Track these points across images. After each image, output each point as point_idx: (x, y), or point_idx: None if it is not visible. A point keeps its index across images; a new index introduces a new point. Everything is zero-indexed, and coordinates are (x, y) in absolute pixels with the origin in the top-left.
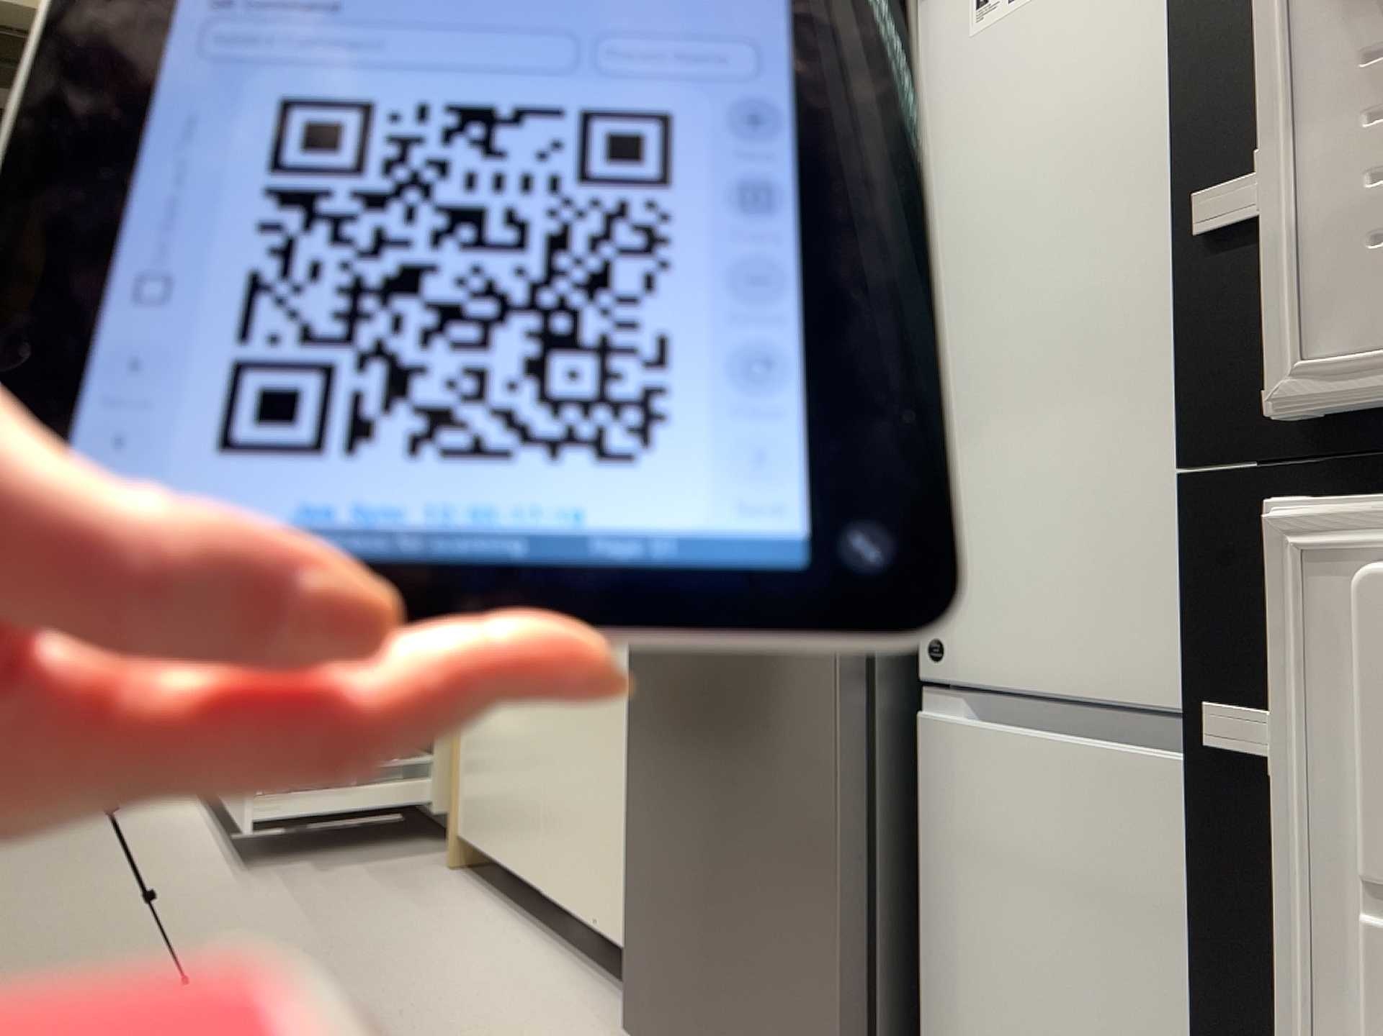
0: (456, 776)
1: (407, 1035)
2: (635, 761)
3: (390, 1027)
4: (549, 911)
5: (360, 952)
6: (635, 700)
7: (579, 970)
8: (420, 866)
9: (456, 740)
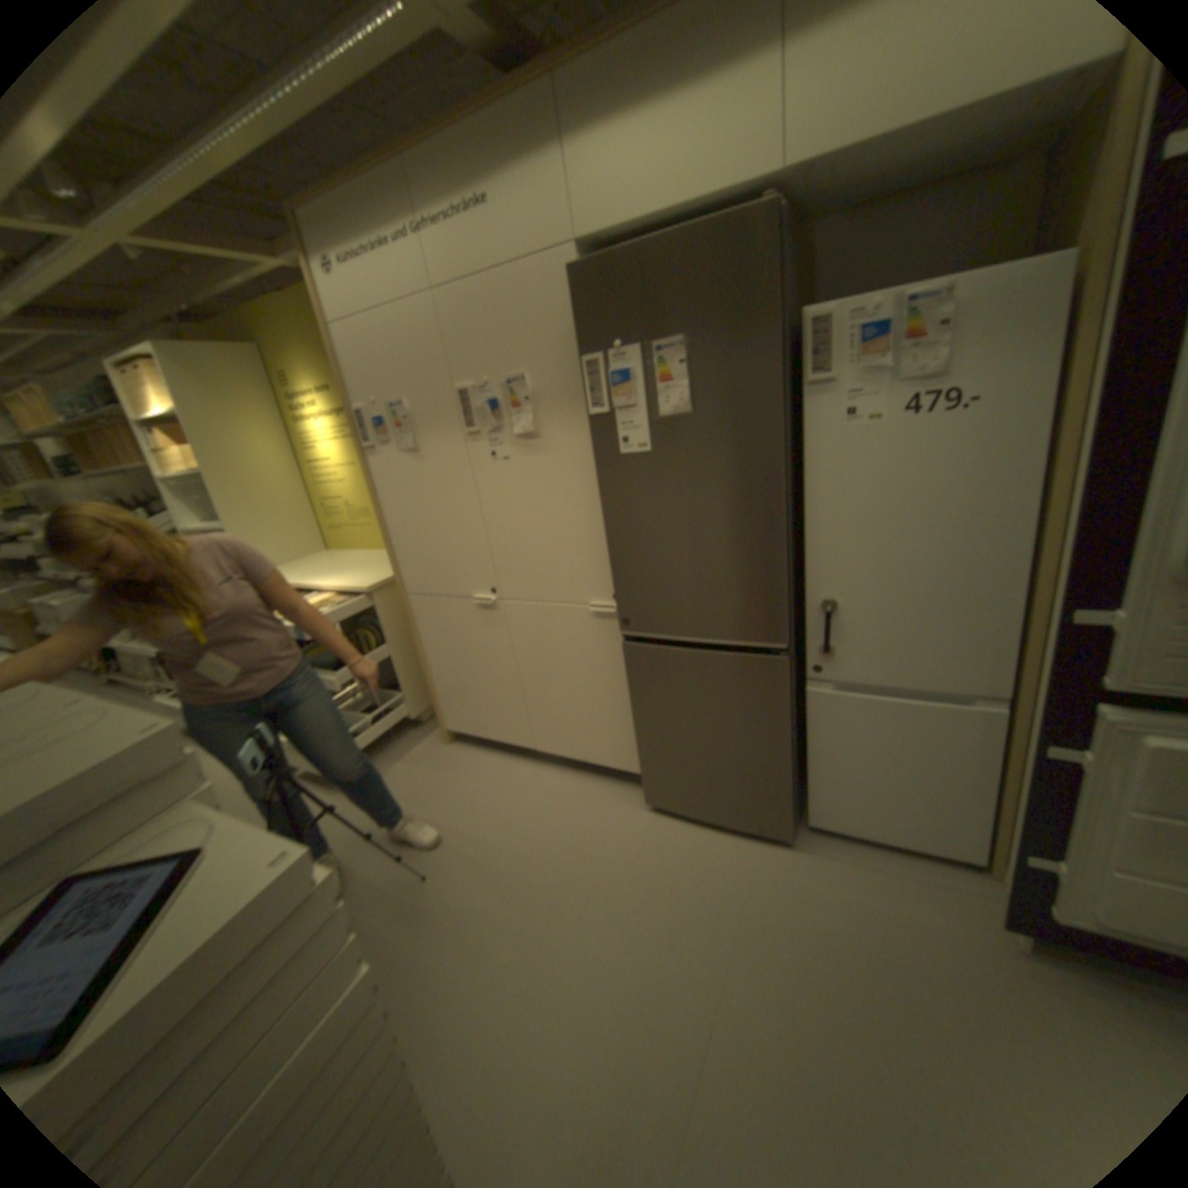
0: (436, 706)
1: (554, 846)
2: (637, 712)
3: (542, 847)
4: (523, 750)
5: (473, 815)
6: (634, 690)
7: (576, 777)
8: (428, 750)
9: (431, 690)
